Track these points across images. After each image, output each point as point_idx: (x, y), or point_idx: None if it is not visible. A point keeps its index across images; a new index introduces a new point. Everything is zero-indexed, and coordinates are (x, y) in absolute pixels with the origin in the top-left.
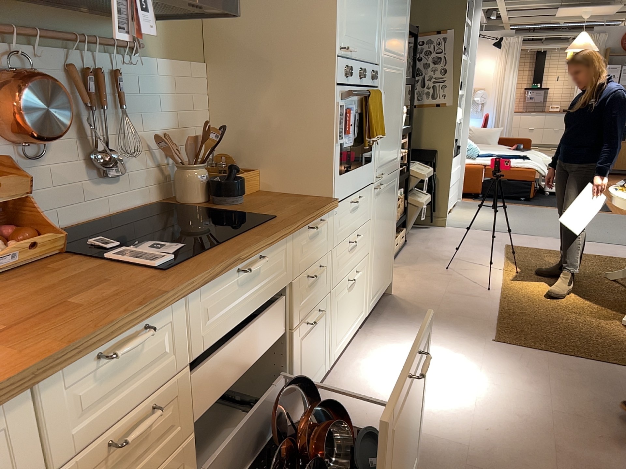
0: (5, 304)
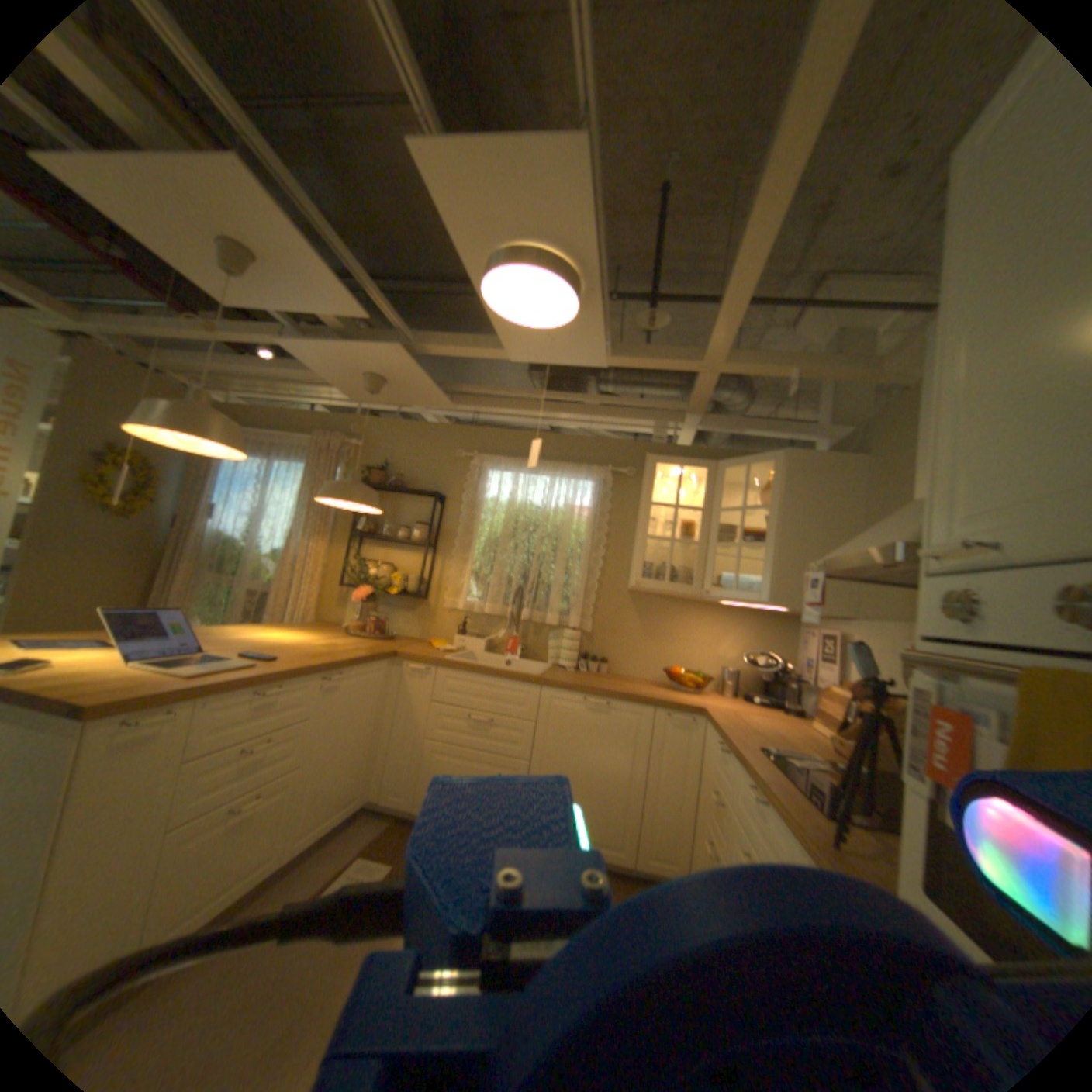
0: (783, 738)
